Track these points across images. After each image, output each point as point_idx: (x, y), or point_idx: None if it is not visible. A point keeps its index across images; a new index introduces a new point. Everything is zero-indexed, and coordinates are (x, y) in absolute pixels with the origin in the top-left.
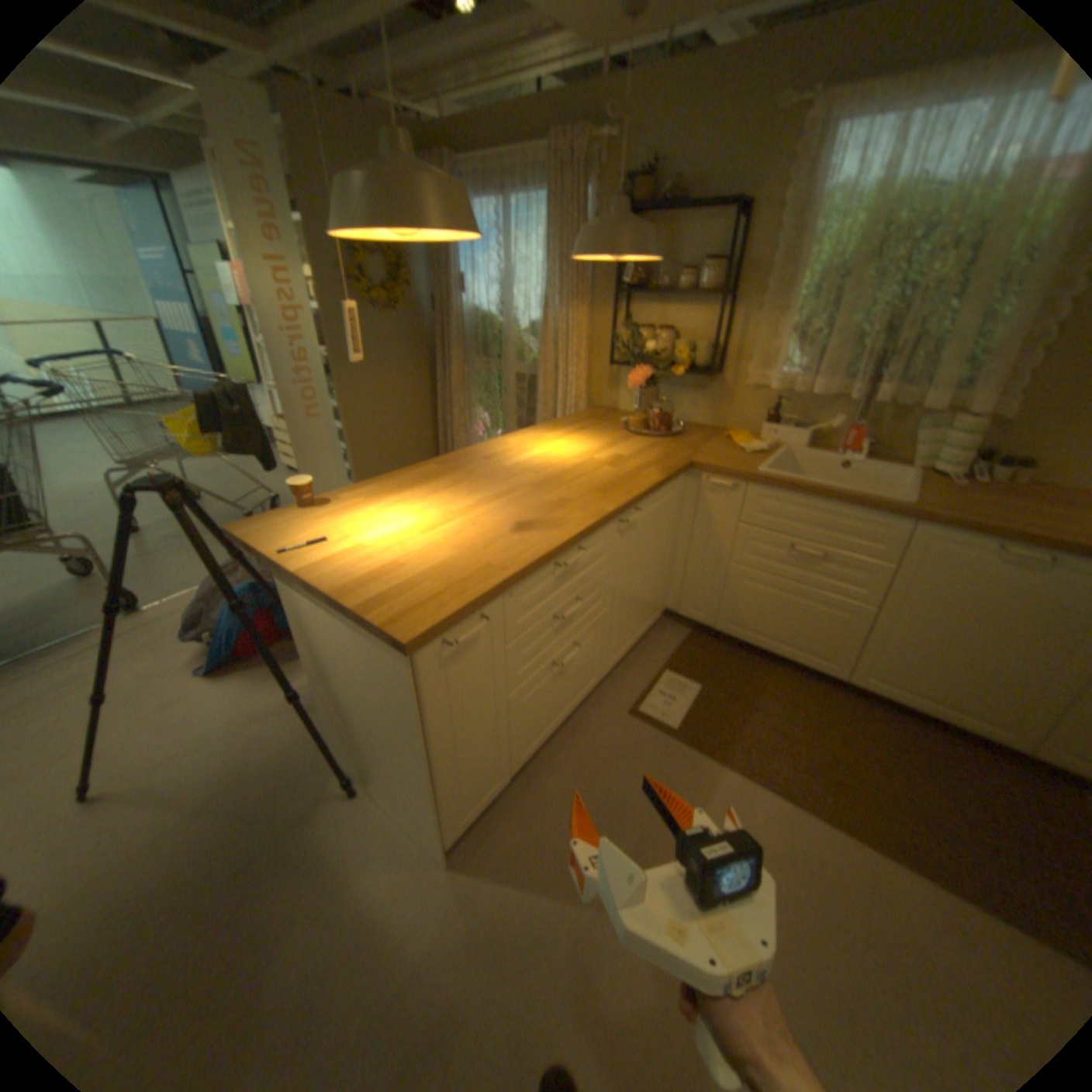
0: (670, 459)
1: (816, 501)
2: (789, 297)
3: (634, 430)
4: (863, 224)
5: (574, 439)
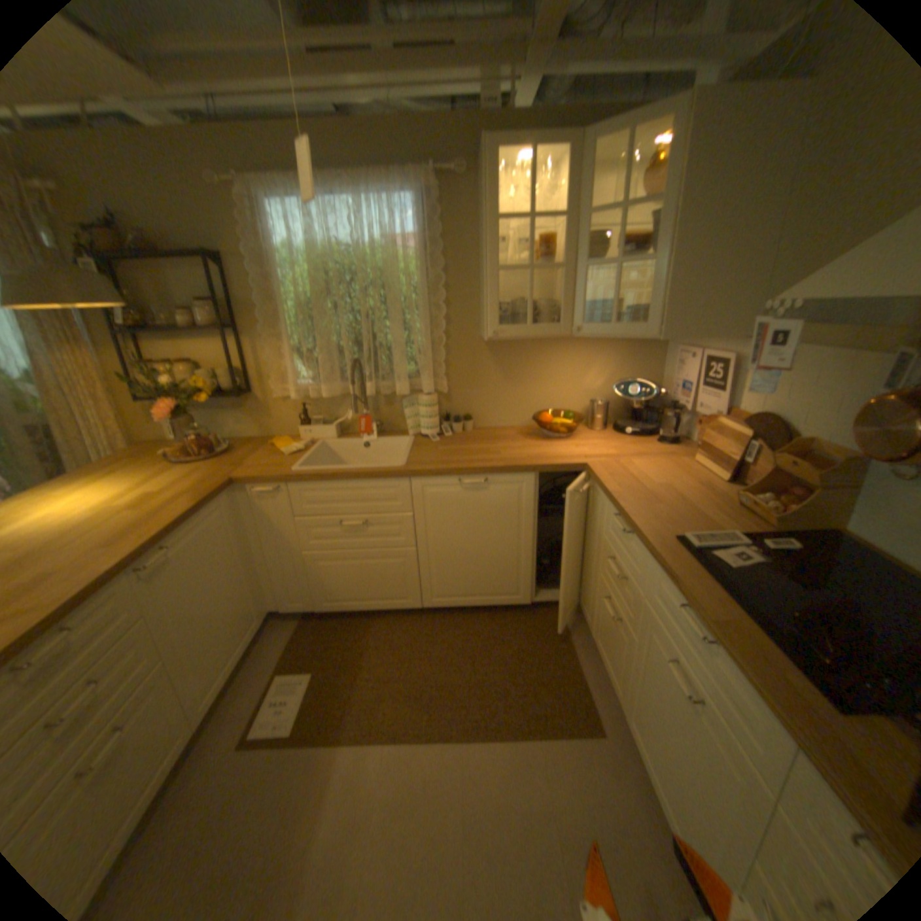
0: (207, 480)
1: (341, 482)
2: (278, 325)
3: (173, 458)
4: (308, 271)
5: (95, 485)
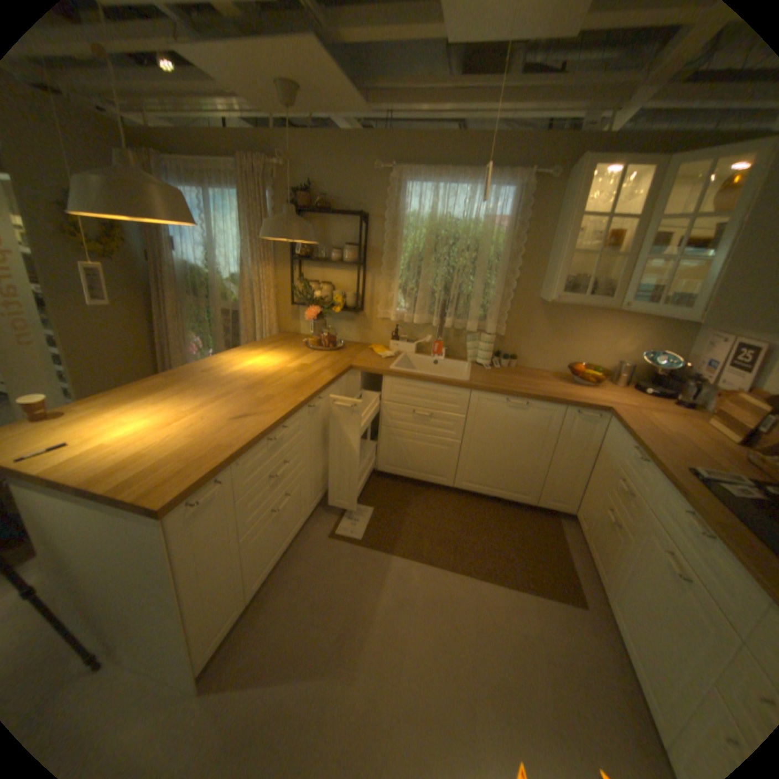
0: (337, 364)
1: (422, 384)
2: (394, 269)
3: (312, 347)
4: (425, 235)
5: (271, 354)
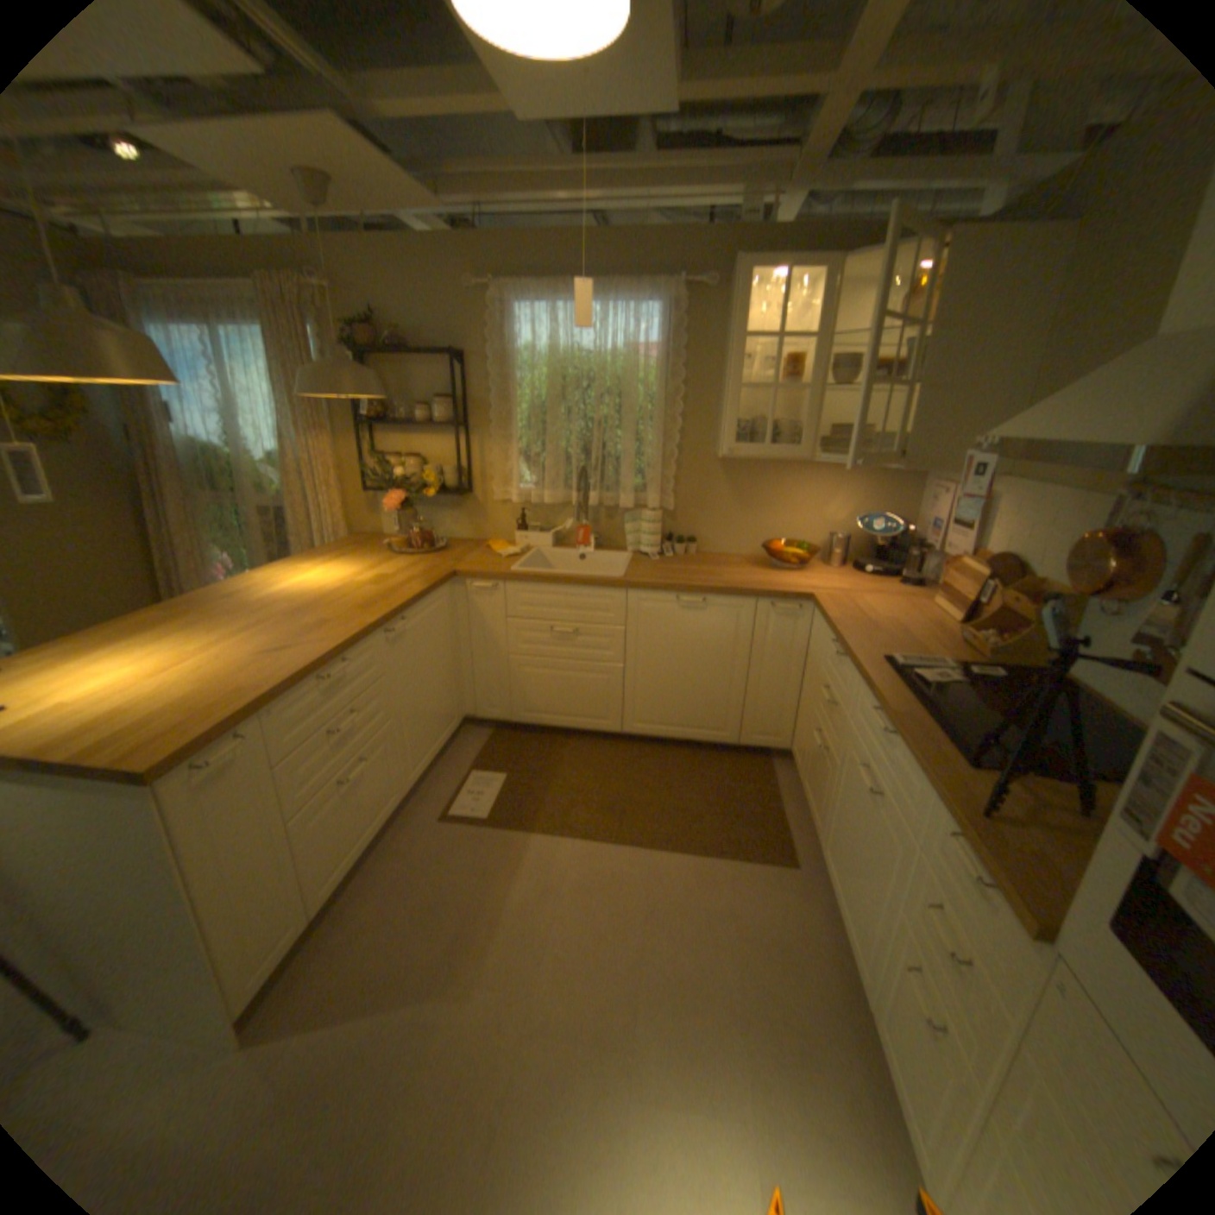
0: (433, 571)
1: (557, 588)
2: (509, 429)
3: (398, 550)
4: (546, 376)
5: (333, 565)
